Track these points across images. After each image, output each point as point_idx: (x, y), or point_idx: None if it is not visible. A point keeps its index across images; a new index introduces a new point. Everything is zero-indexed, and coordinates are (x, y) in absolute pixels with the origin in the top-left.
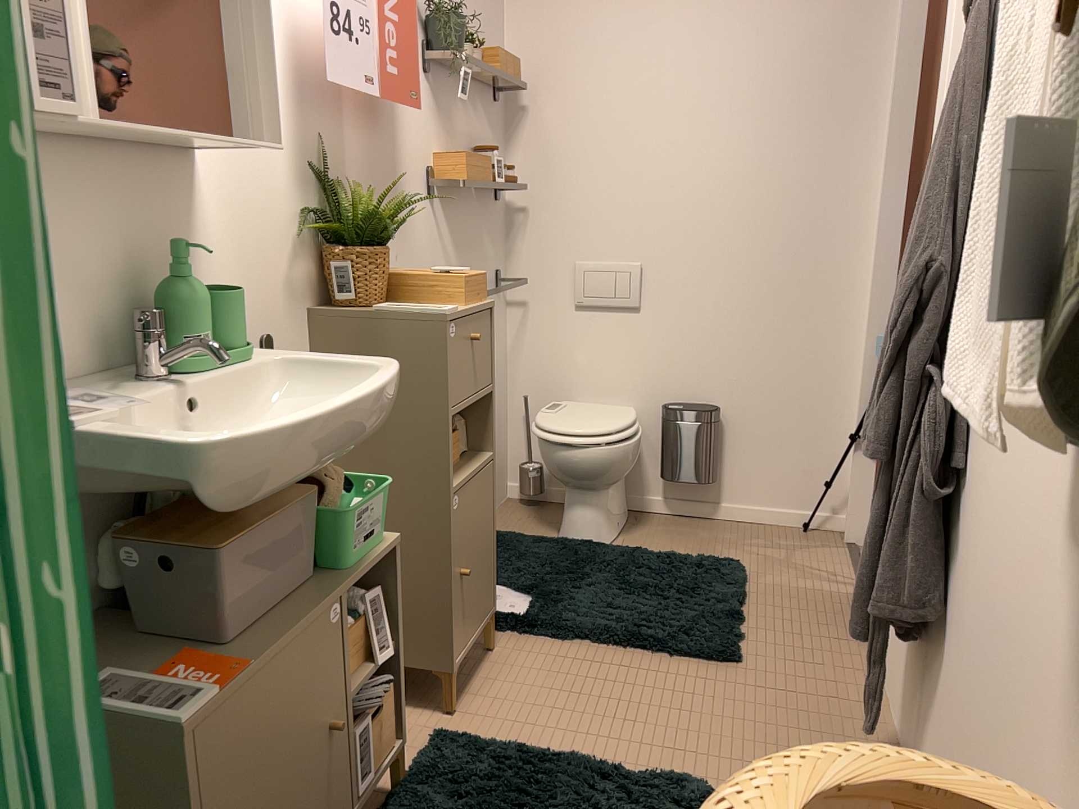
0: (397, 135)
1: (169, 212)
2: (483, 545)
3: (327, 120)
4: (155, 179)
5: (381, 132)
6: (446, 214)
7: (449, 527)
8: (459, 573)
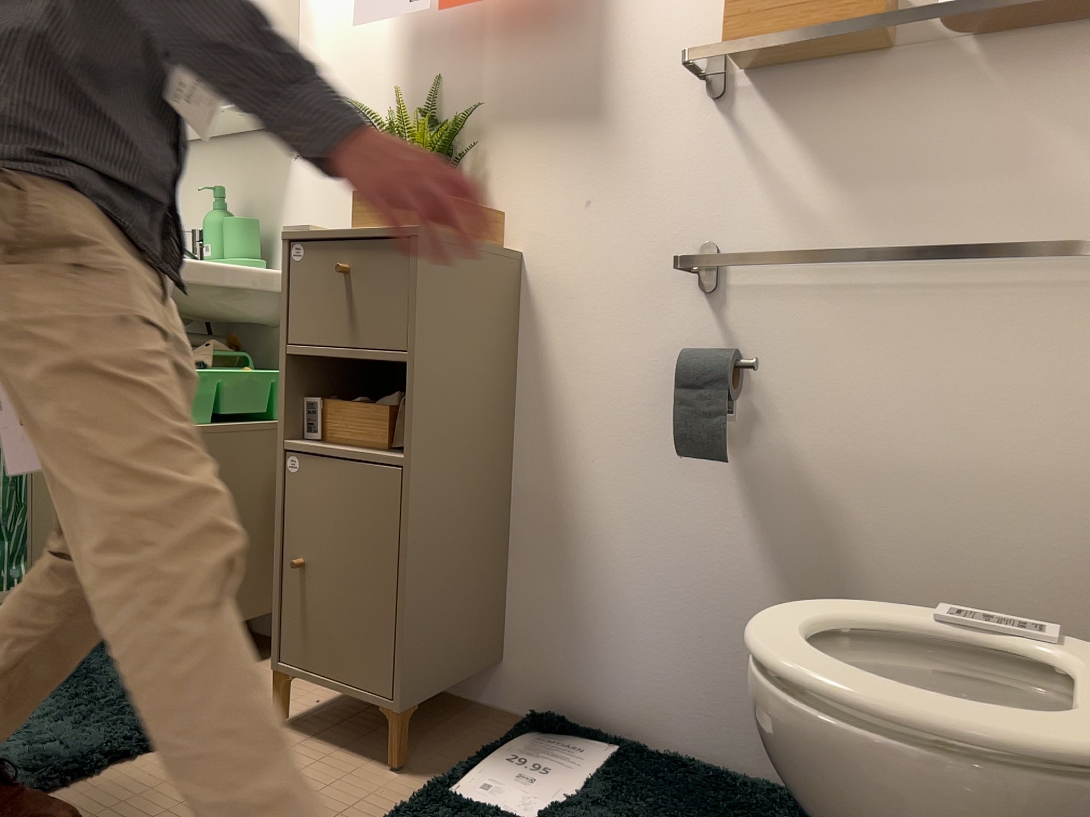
0: (604, 32)
1: (275, 176)
2: (358, 565)
3: (452, 61)
4: (268, 157)
5: (562, 40)
6: (780, 120)
7: (283, 481)
8: (295, 550)
